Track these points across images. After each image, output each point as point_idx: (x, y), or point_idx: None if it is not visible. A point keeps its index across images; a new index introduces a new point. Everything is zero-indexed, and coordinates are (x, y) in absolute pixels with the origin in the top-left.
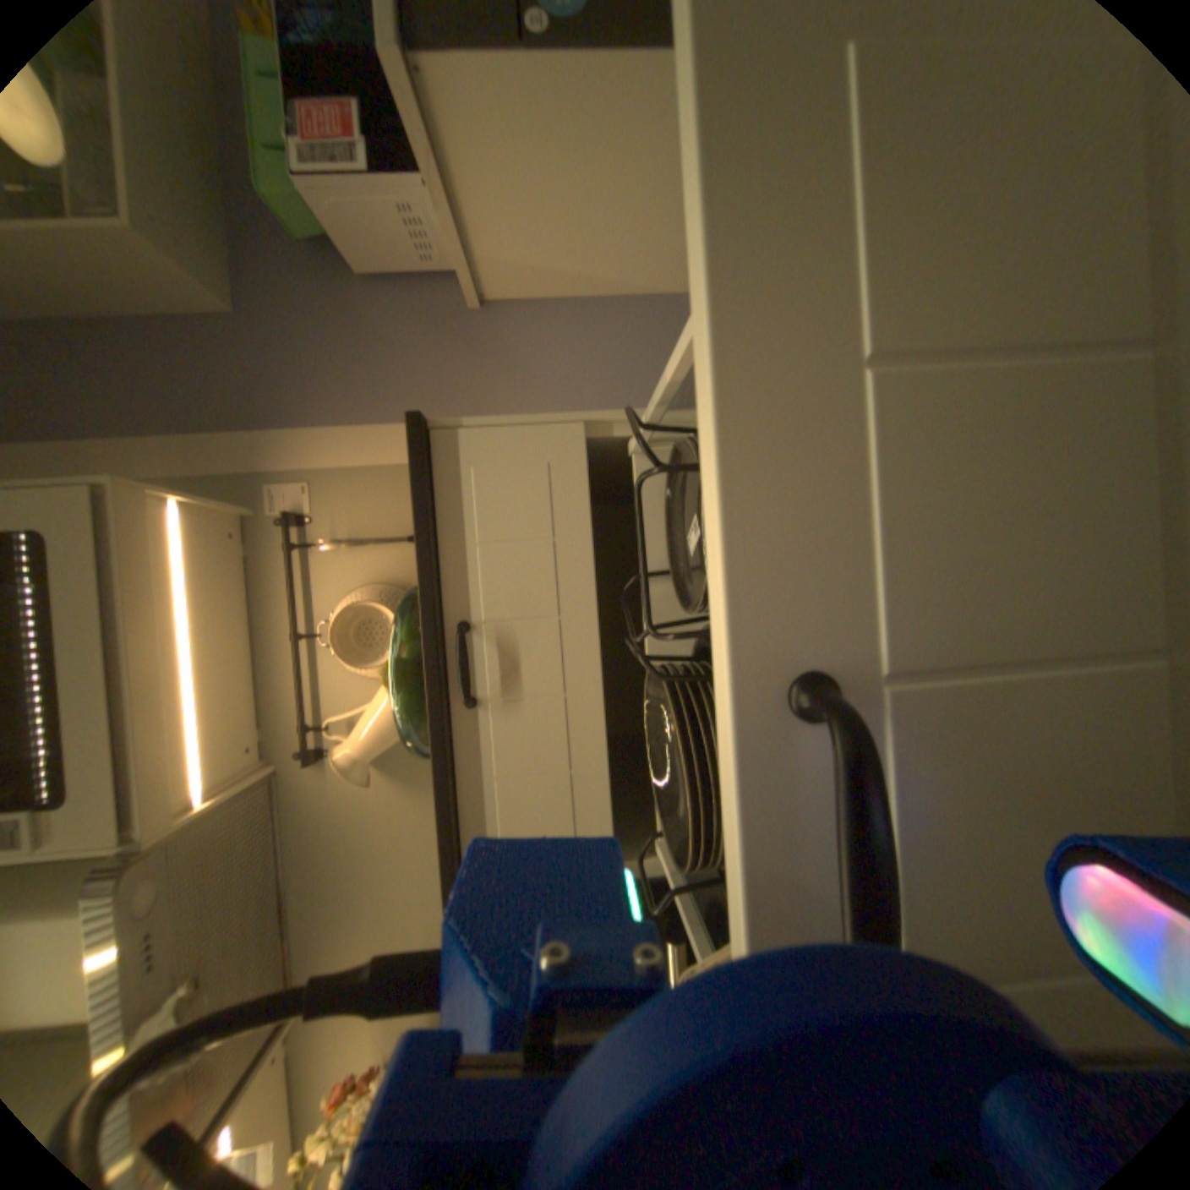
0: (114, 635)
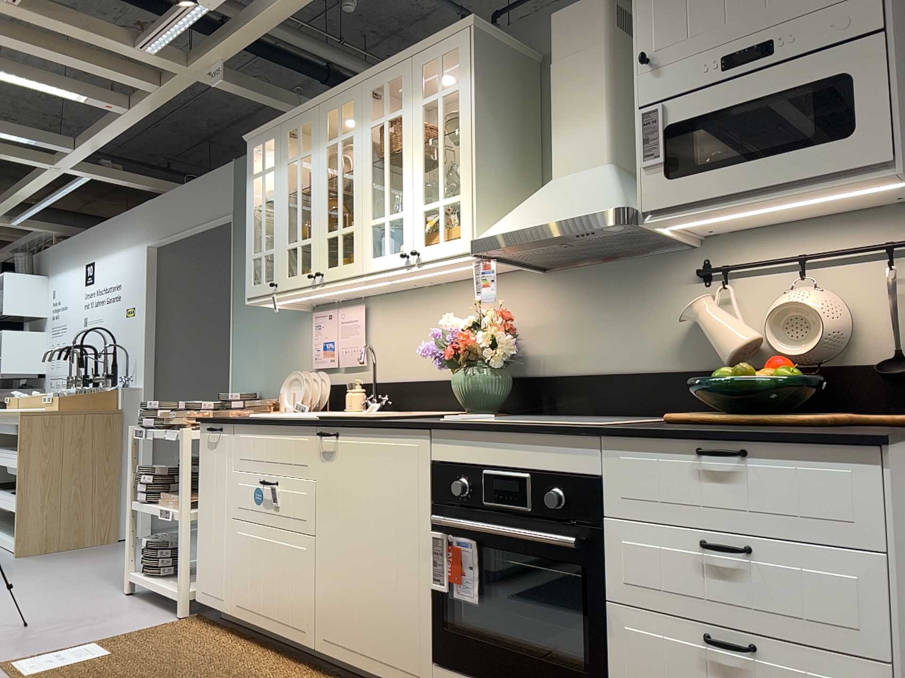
0: (770, 198)
